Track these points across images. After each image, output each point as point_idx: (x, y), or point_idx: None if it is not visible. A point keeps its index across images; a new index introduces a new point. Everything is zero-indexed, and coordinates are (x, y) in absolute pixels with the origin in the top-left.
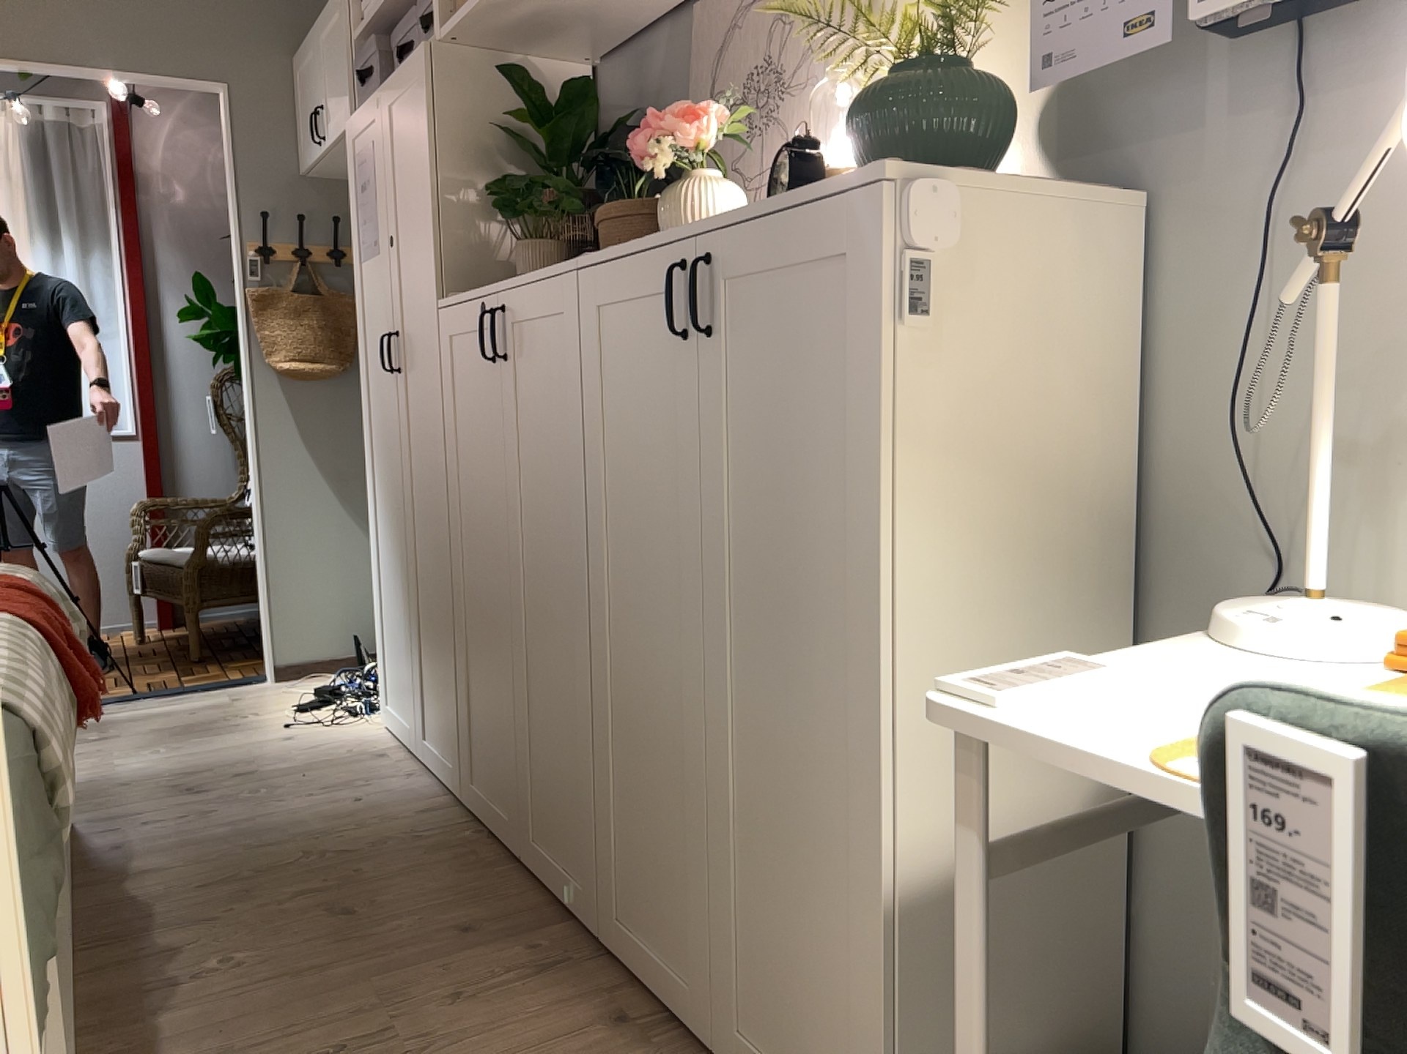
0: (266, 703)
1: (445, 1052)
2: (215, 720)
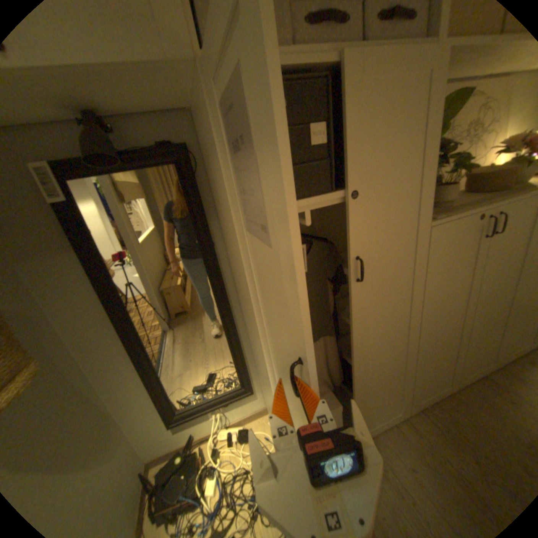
0: None
1: None
2: None
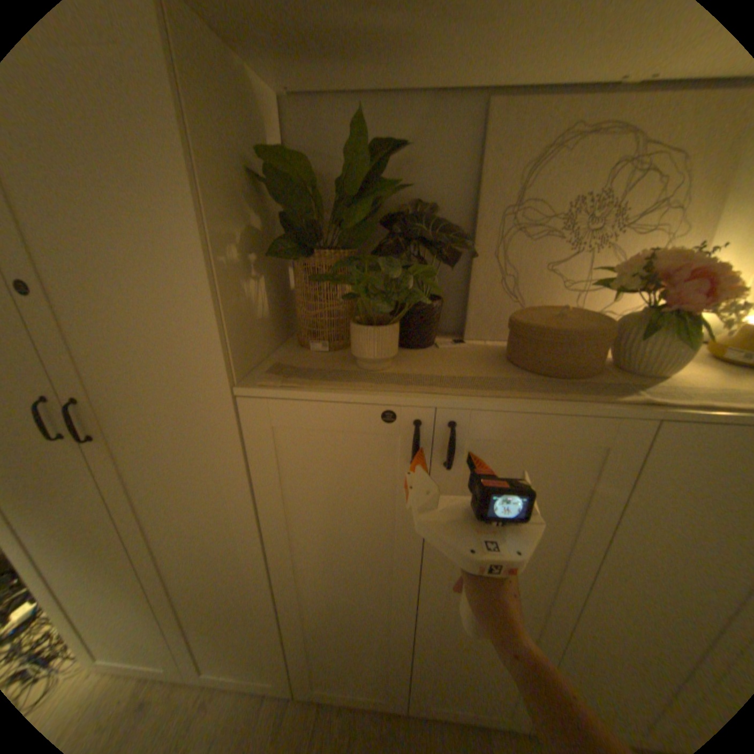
0: None
1: None
2: None
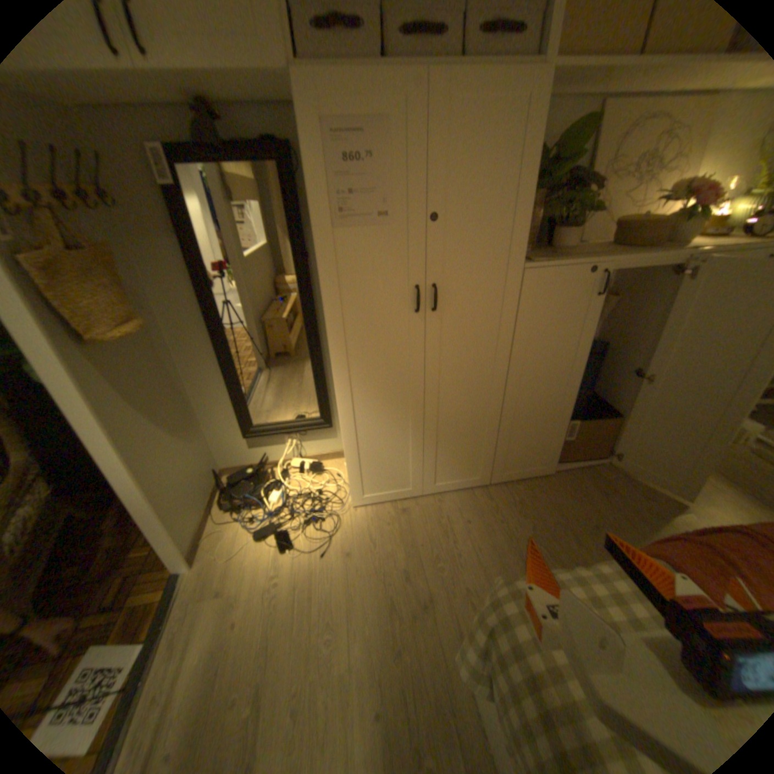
0: (249, 572)
1: (681, 505)
2: (268, 605)
